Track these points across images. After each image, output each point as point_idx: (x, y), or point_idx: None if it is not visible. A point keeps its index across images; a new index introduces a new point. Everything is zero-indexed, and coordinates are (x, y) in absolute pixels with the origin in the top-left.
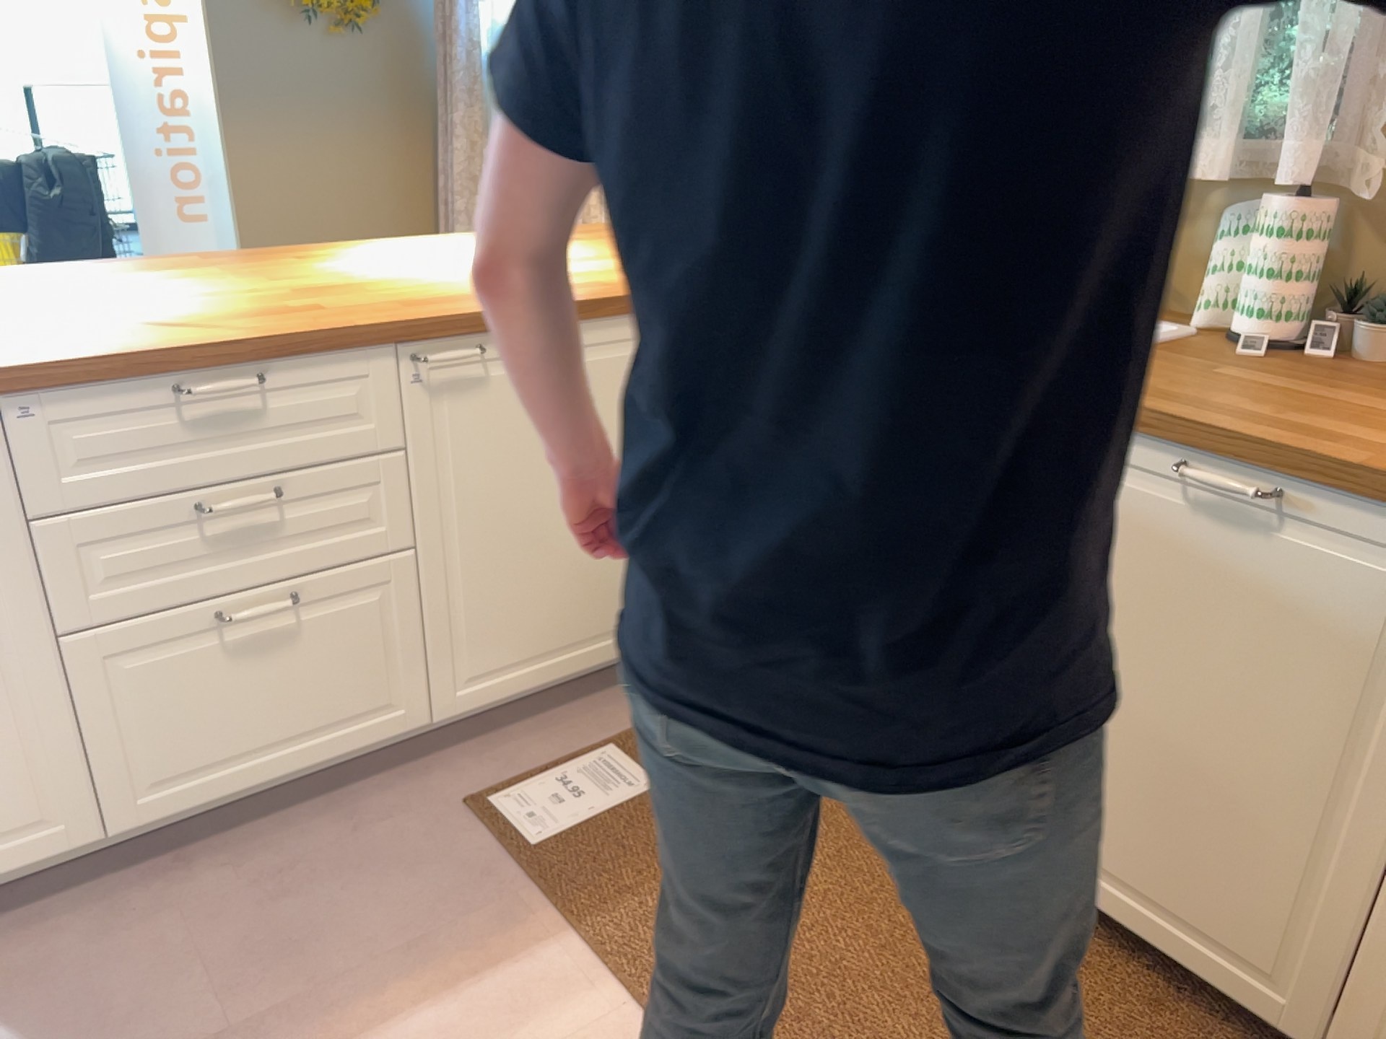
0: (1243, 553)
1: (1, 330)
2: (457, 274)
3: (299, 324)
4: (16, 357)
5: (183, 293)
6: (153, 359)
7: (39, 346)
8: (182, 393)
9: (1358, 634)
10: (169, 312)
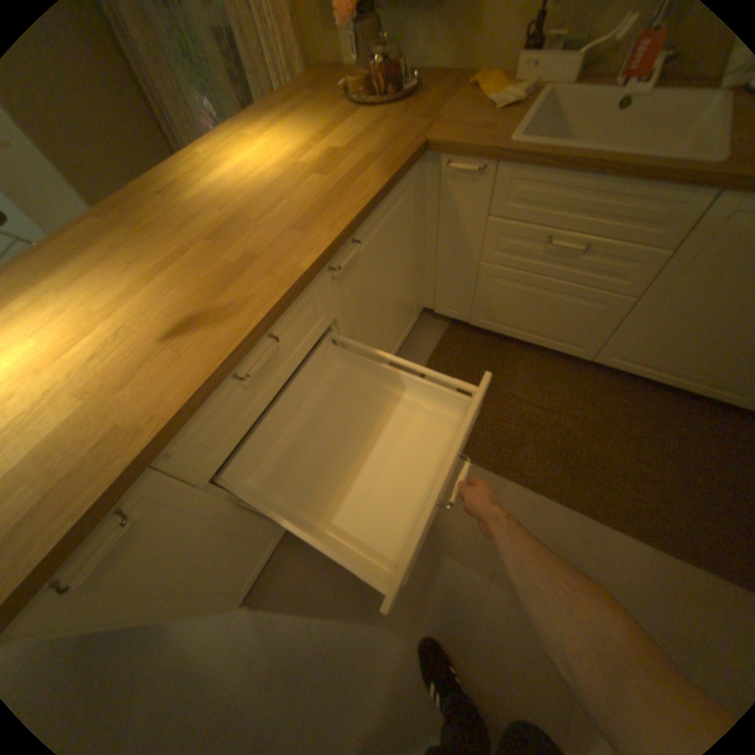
0: None
1: (67, 387)
2: (277, 175)
3: (265, 285)
4: (126, 428)
5: (135, 271)
6: (216, 374)
7: (122, 400)
8: (244, 380)
9: None
10: (157, 304)
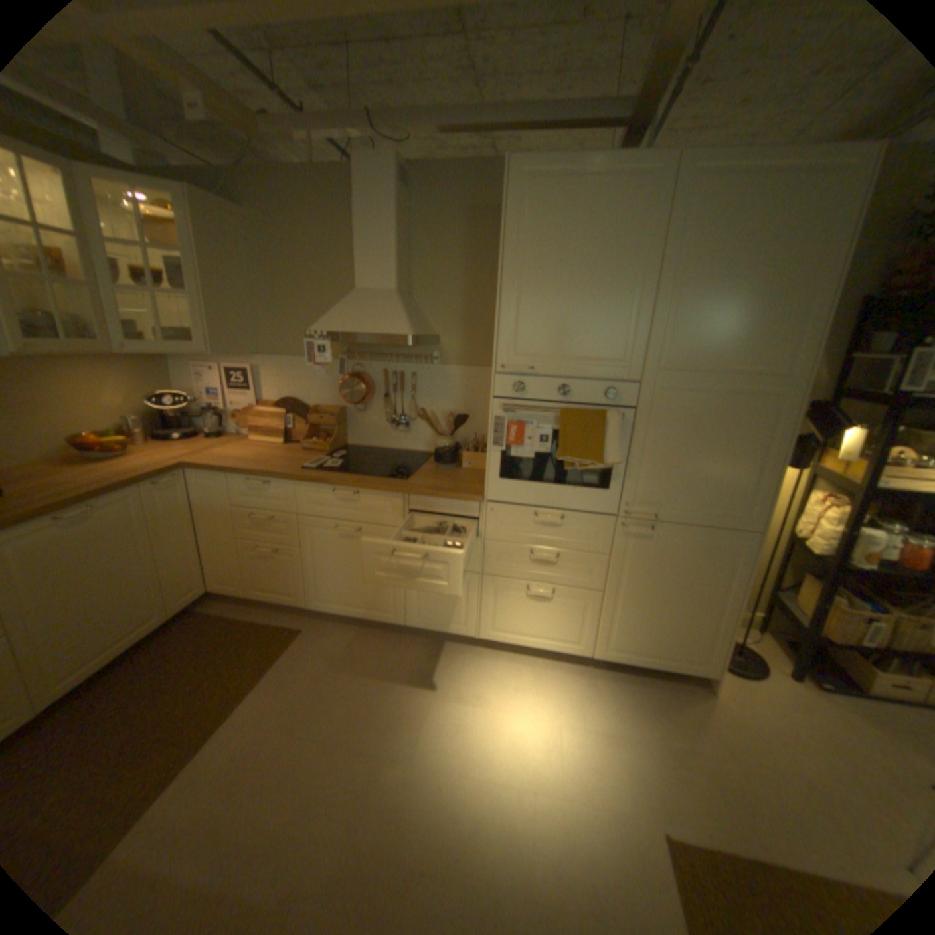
0: (87, 530)
1: None
2: None
3: None
4: None
5: None
6: None
7: None
8: None
9: (125, 525)
10: None
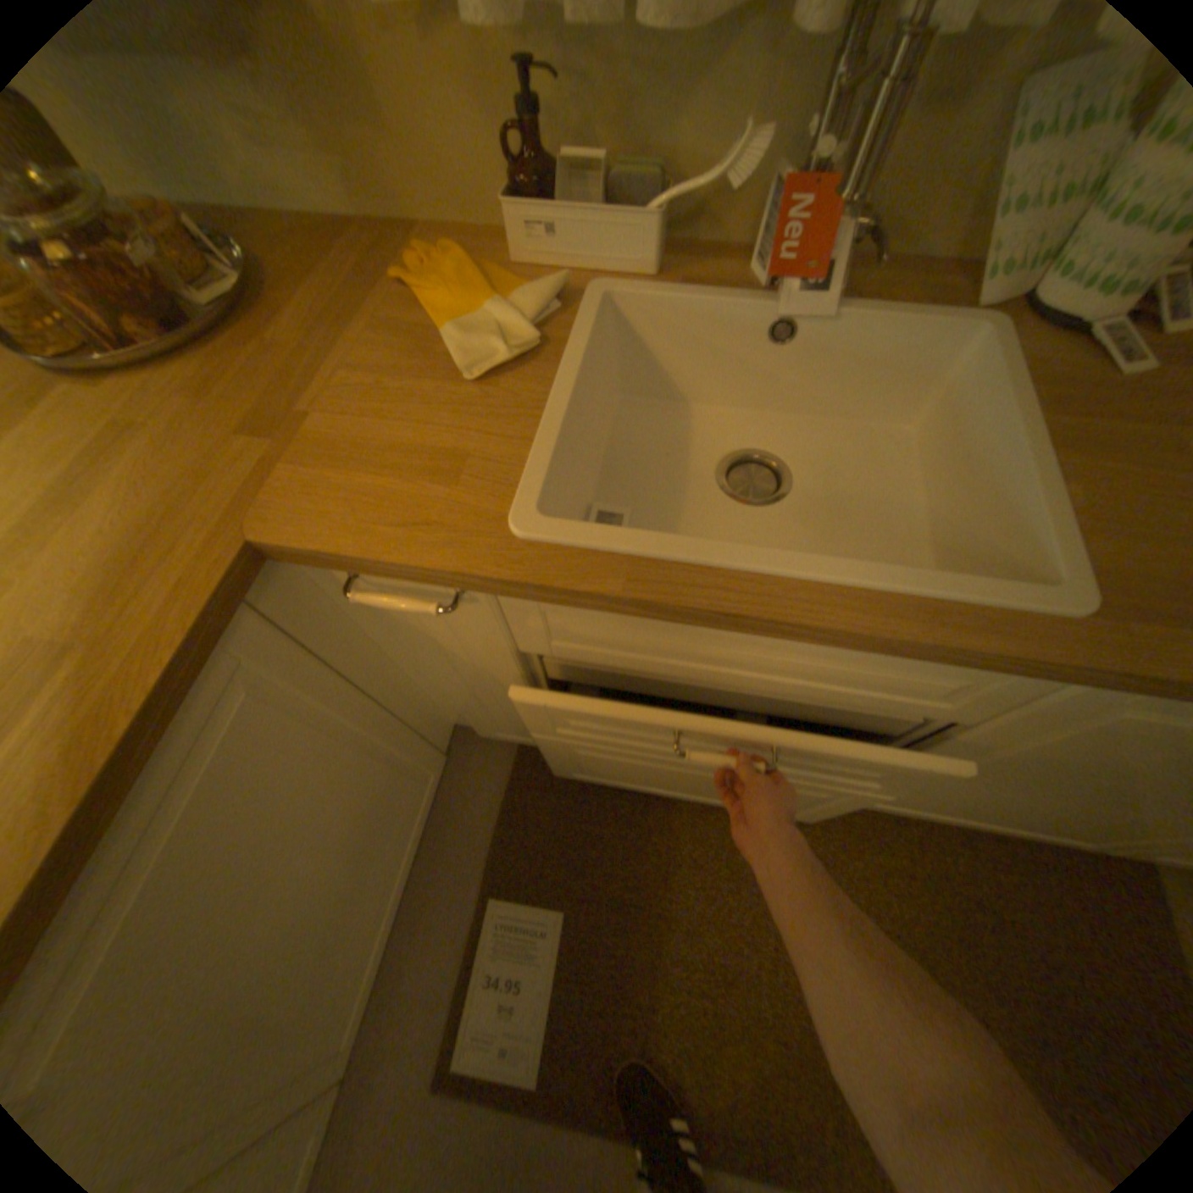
0: None
1: None
2: None
3: None
4: None
5: None
6: None
7: None
8: None
9: None
10: None
